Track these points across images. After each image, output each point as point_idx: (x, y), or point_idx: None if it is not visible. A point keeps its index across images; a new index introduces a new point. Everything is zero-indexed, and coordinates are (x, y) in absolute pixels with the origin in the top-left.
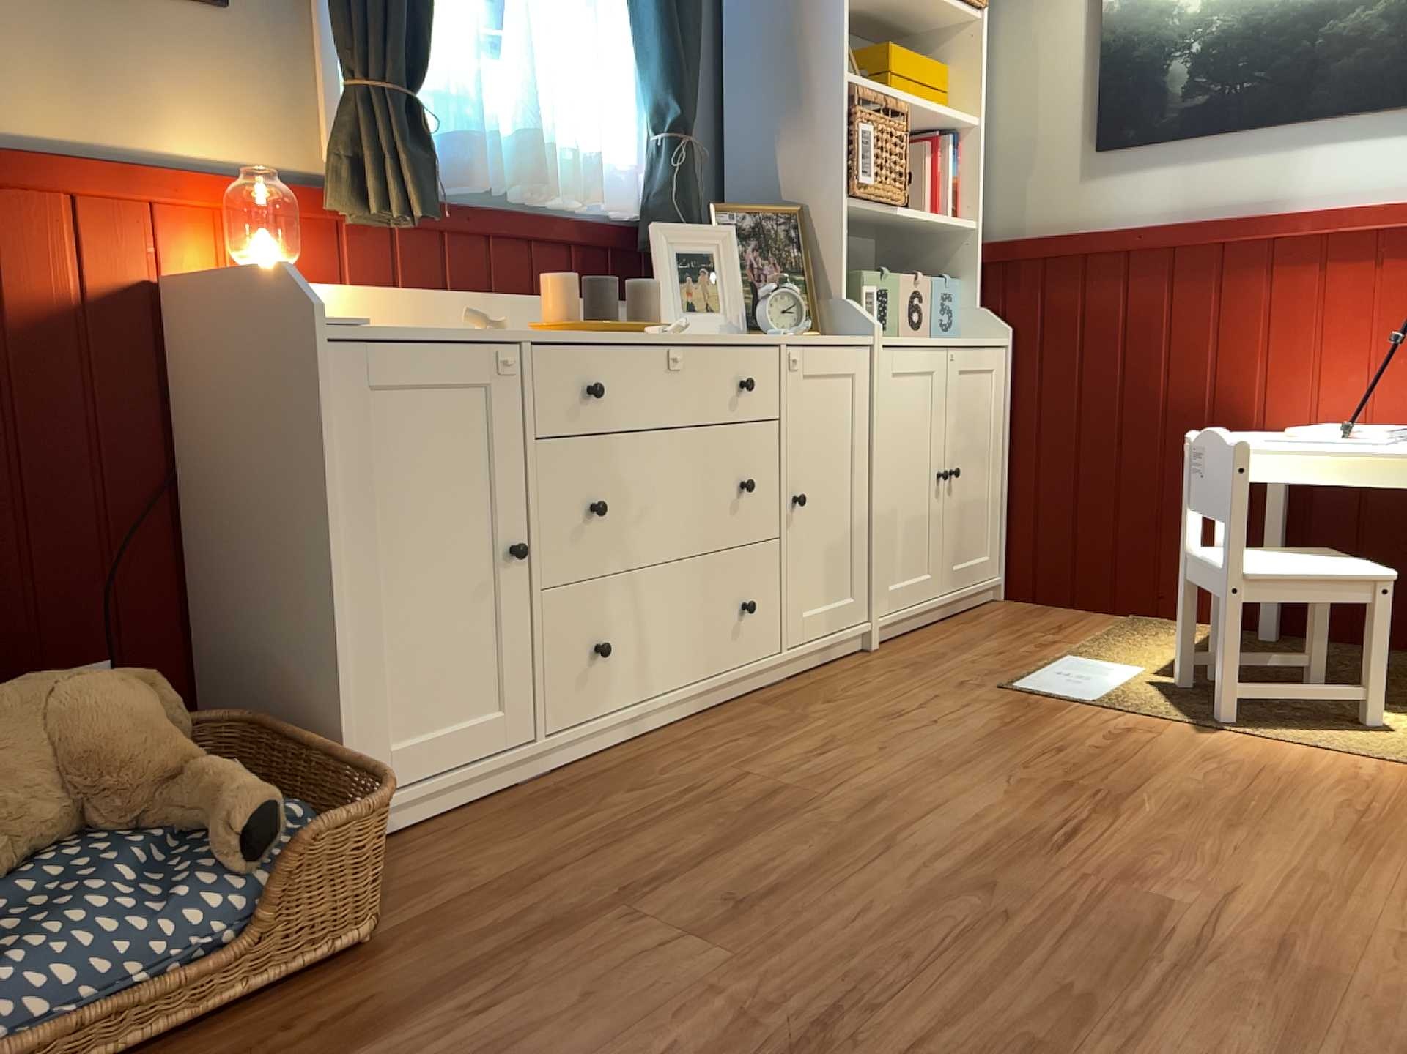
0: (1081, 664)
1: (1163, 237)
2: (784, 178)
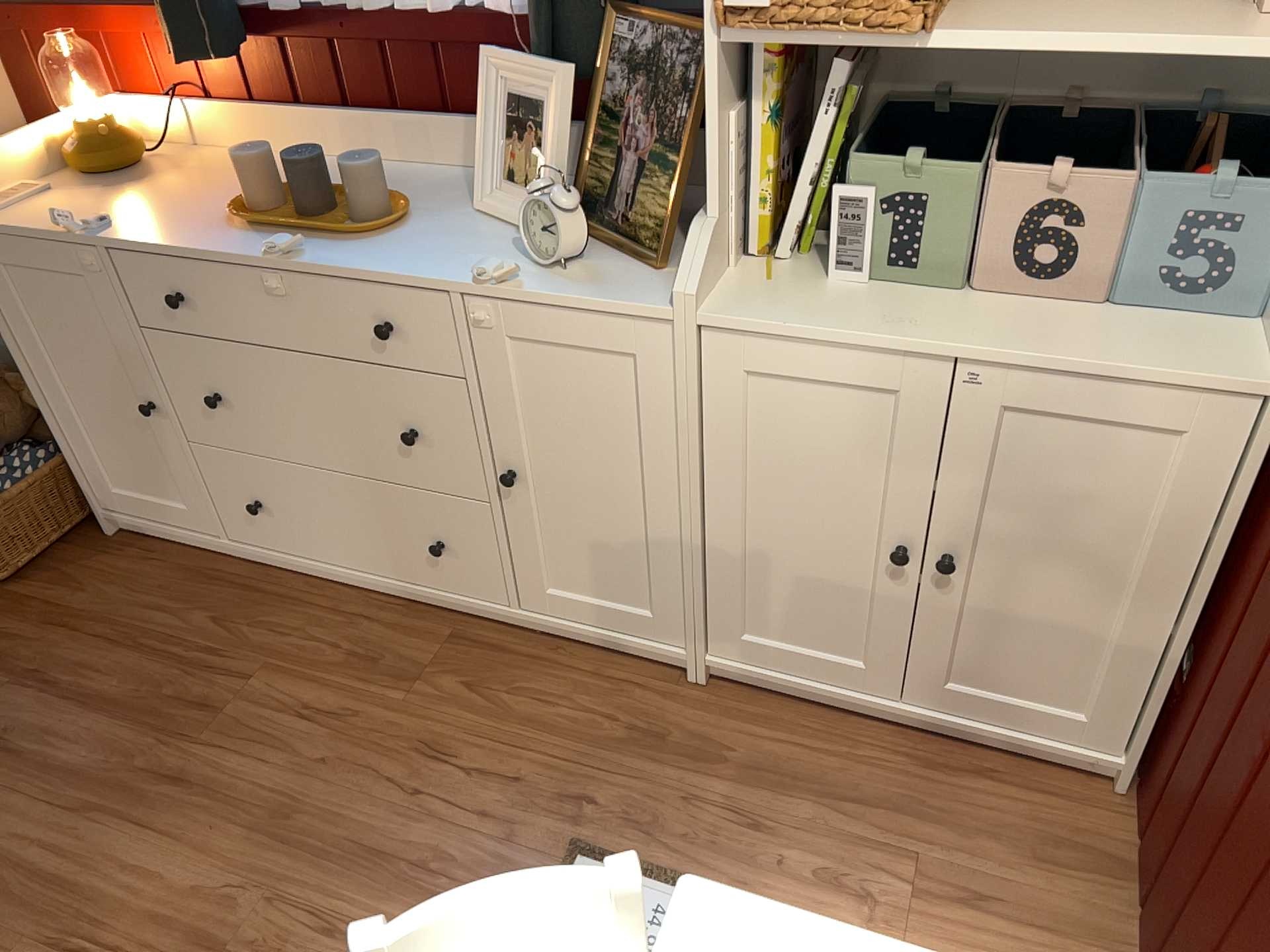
0: None
1: None
2: None
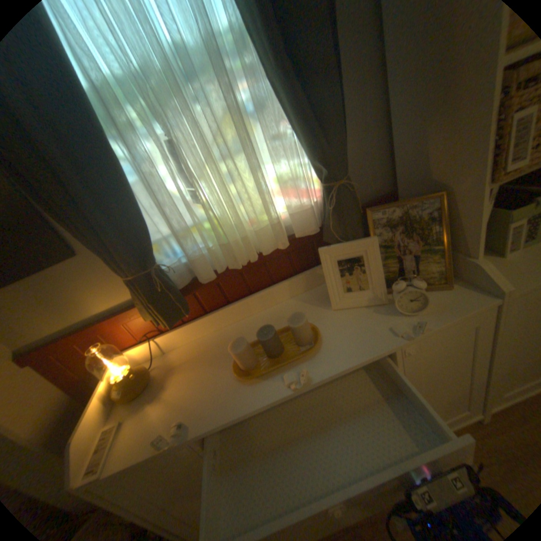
0: None
1: None
2: (435, 161)
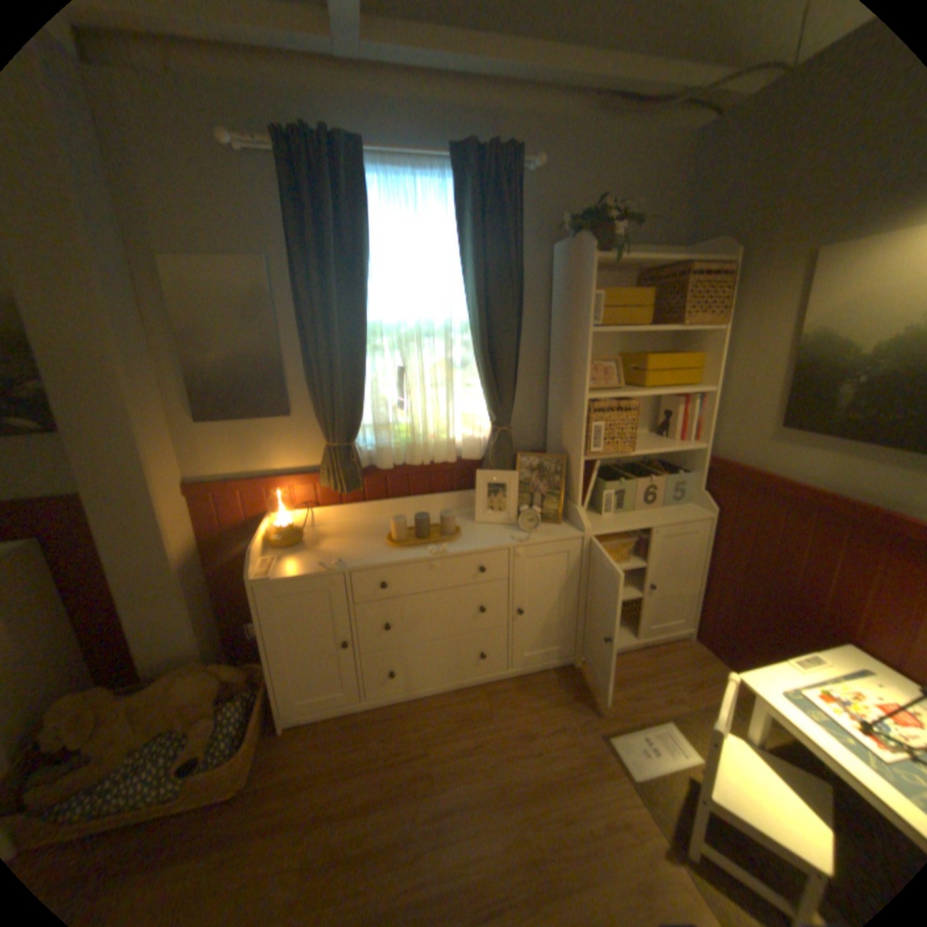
0: (670, 738)
1: (816, 498)
2: (563, 436)
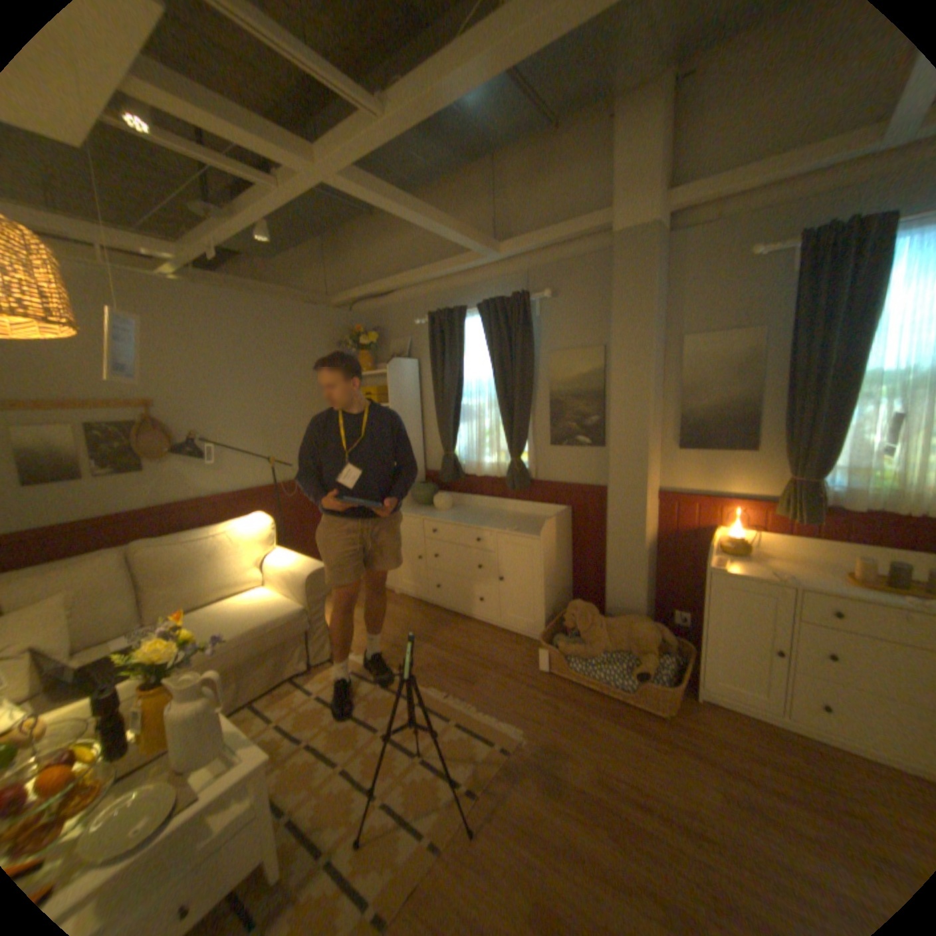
0: None
1: None
2: None
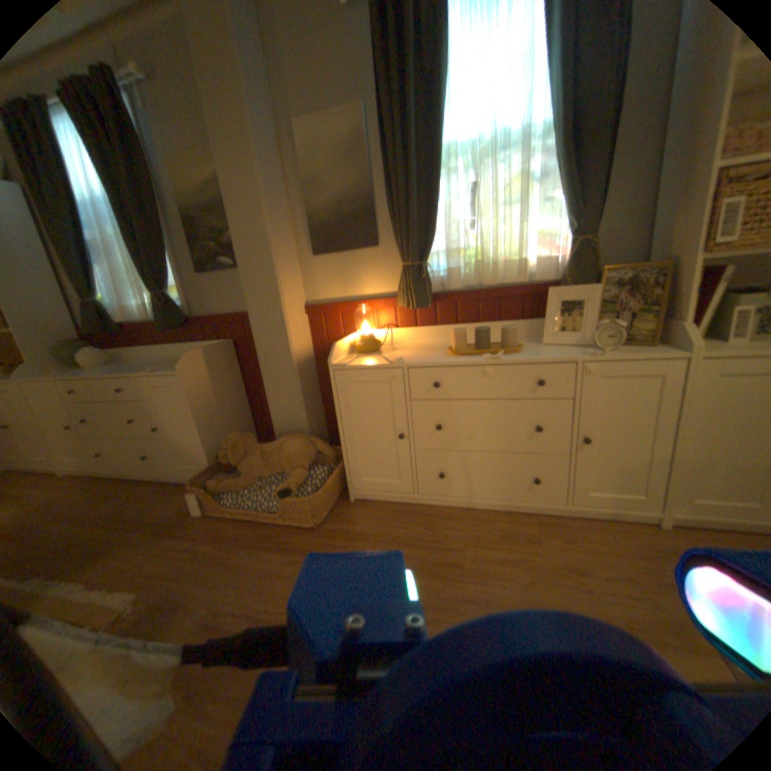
0: None
1: None
2: (675, 239)
